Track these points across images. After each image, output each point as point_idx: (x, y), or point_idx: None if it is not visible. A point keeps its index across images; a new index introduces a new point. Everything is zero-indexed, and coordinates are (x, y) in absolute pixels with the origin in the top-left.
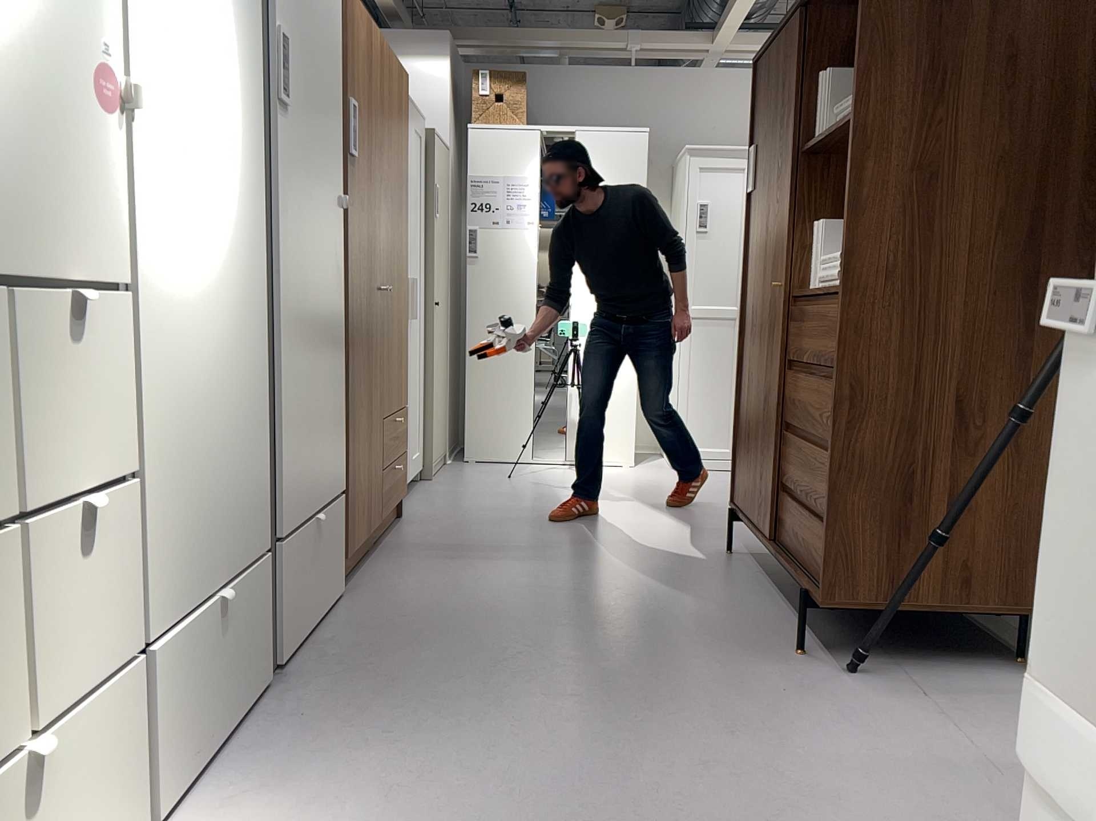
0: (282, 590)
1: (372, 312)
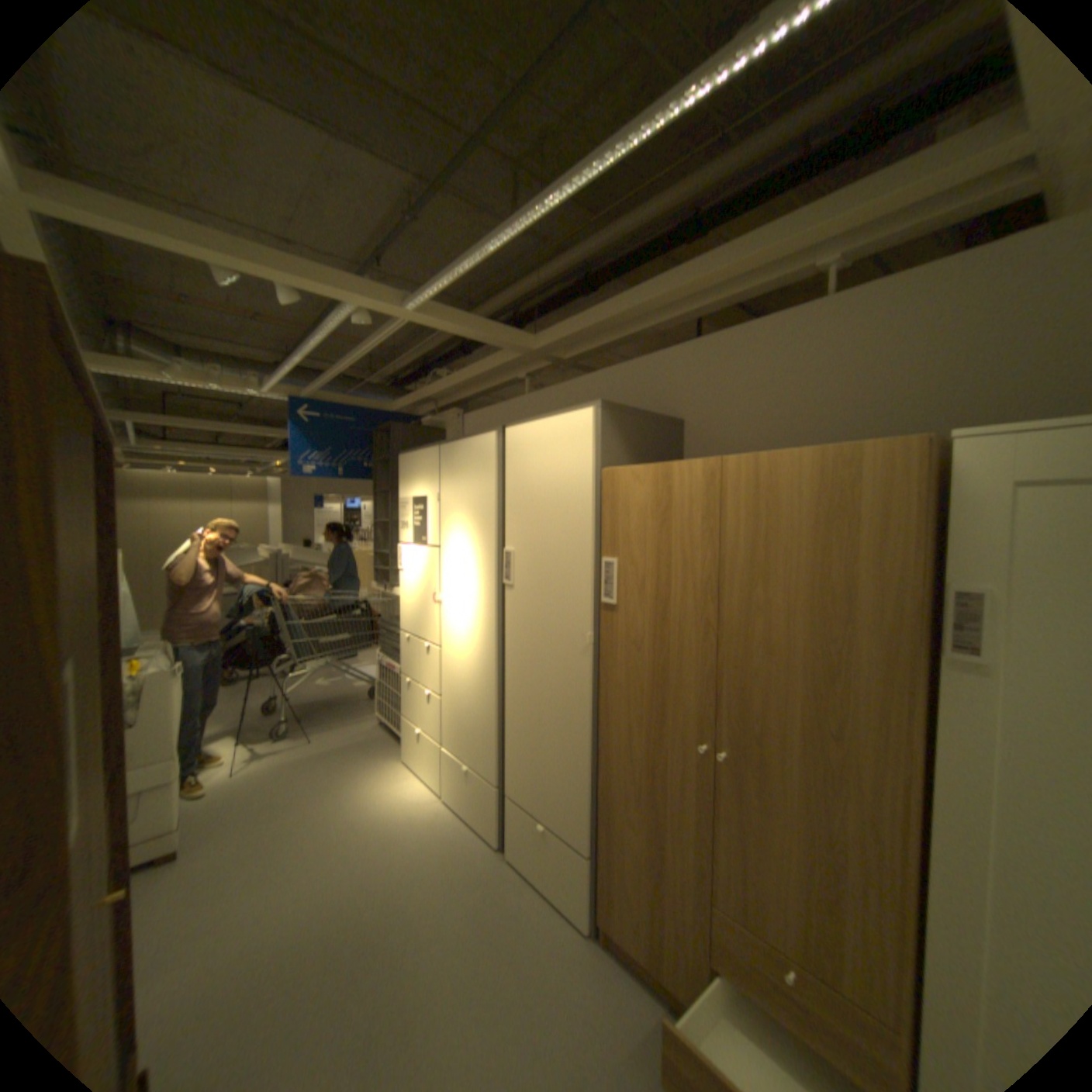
0: (507, 822)
1: (673, 761)
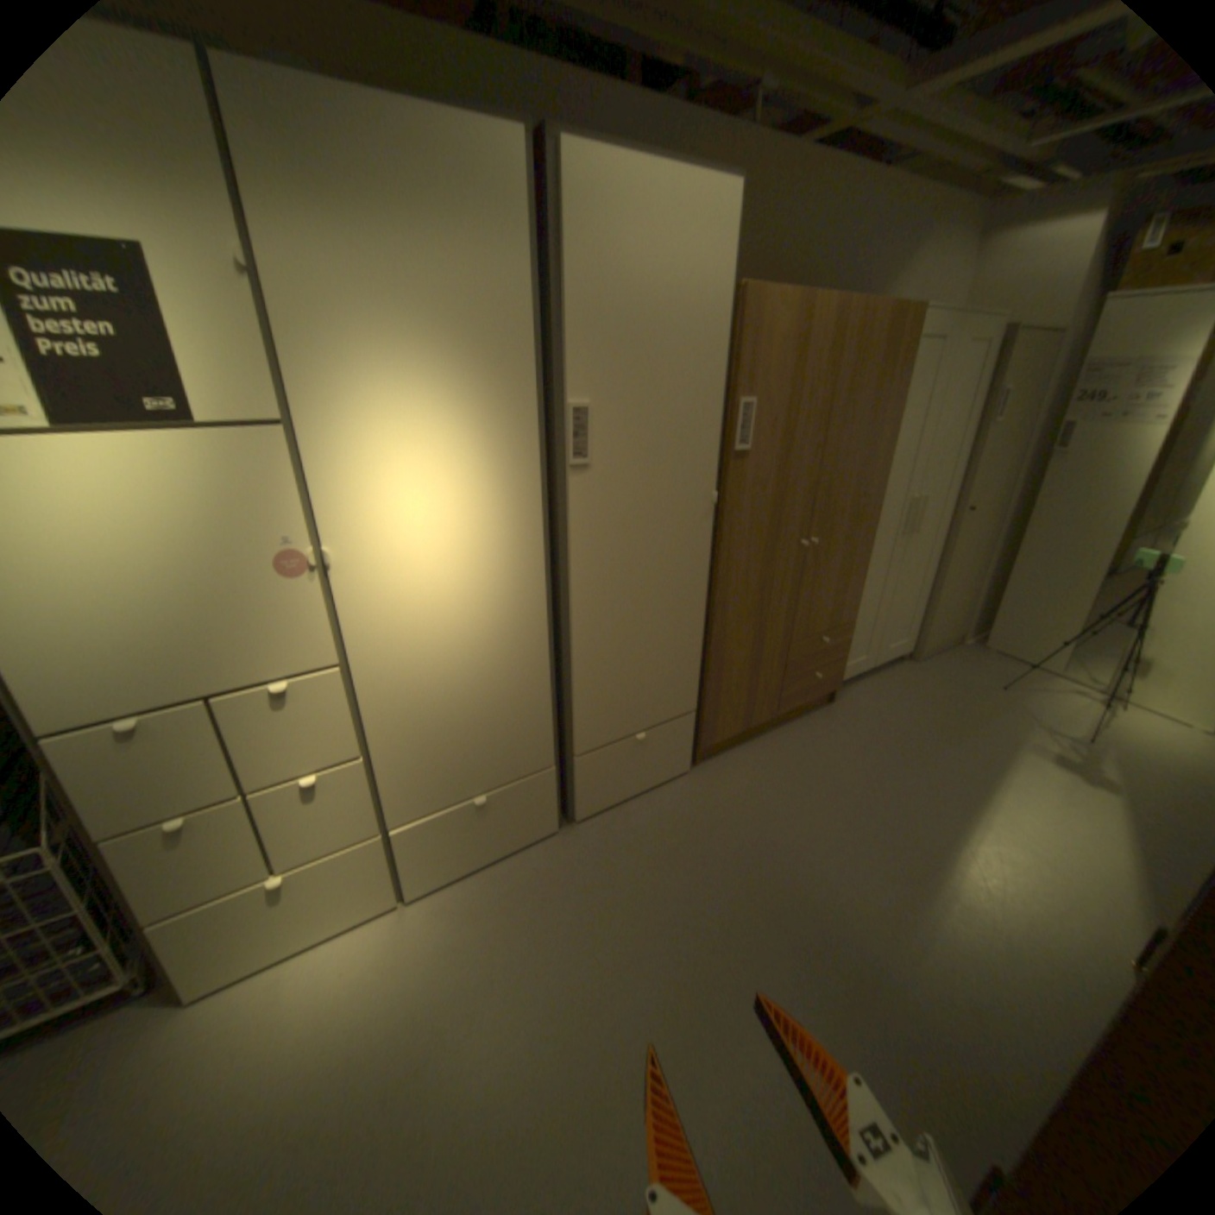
0: (579, 783)
1: (779, 568)
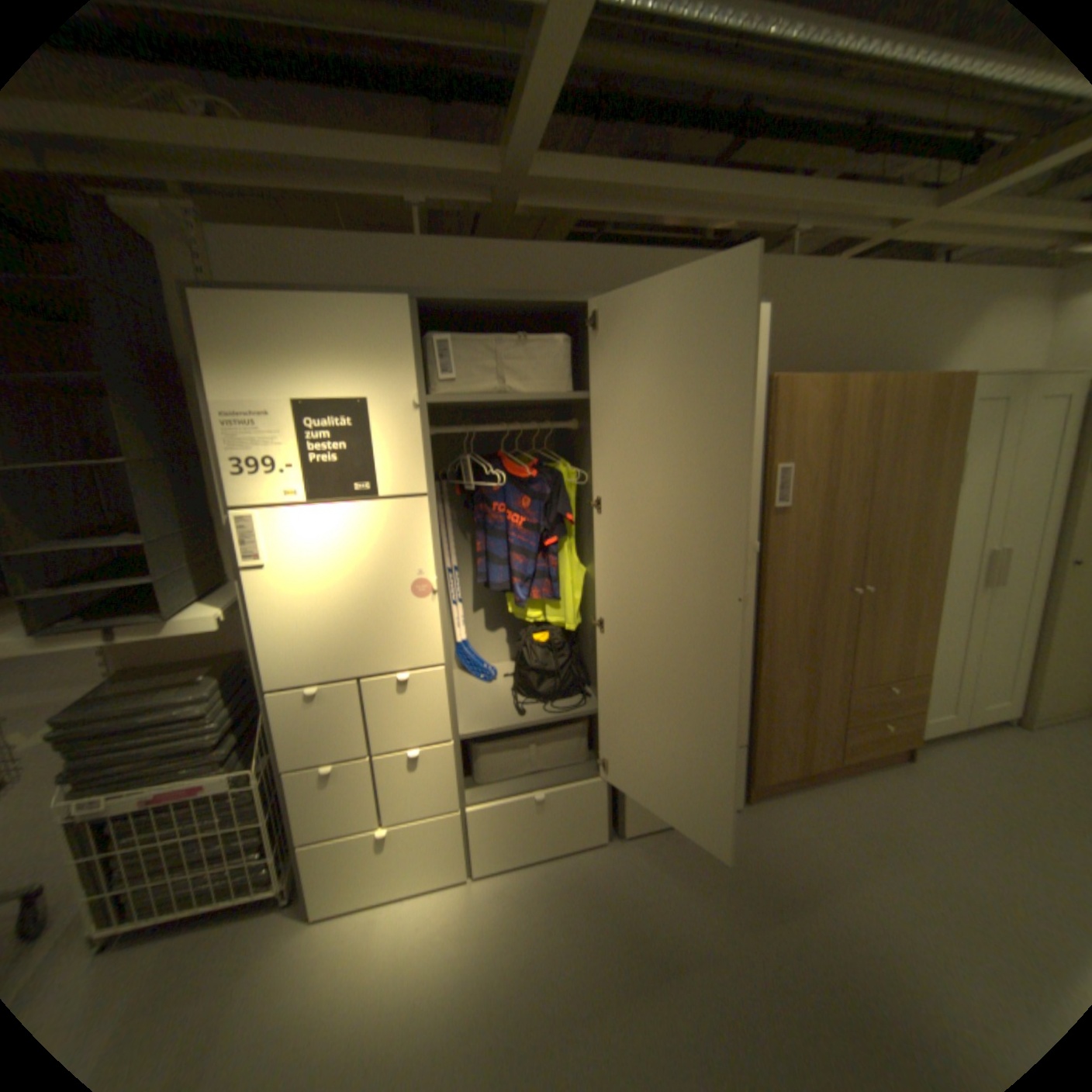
0: (629, 799)
1: (831, 614)
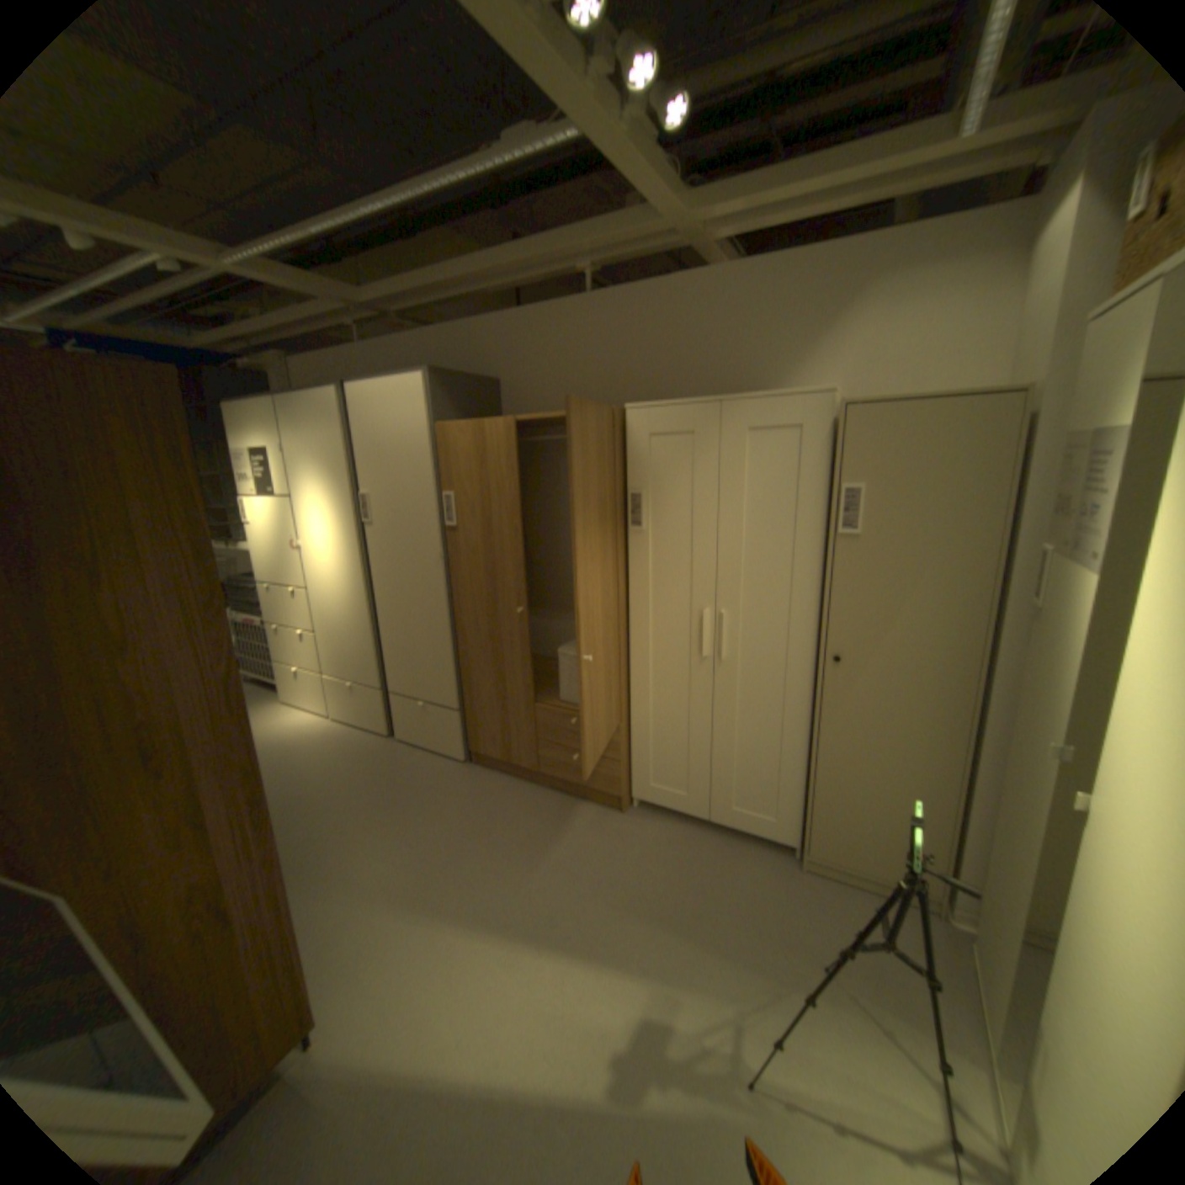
0: (393, 711)
1: (504, 624)
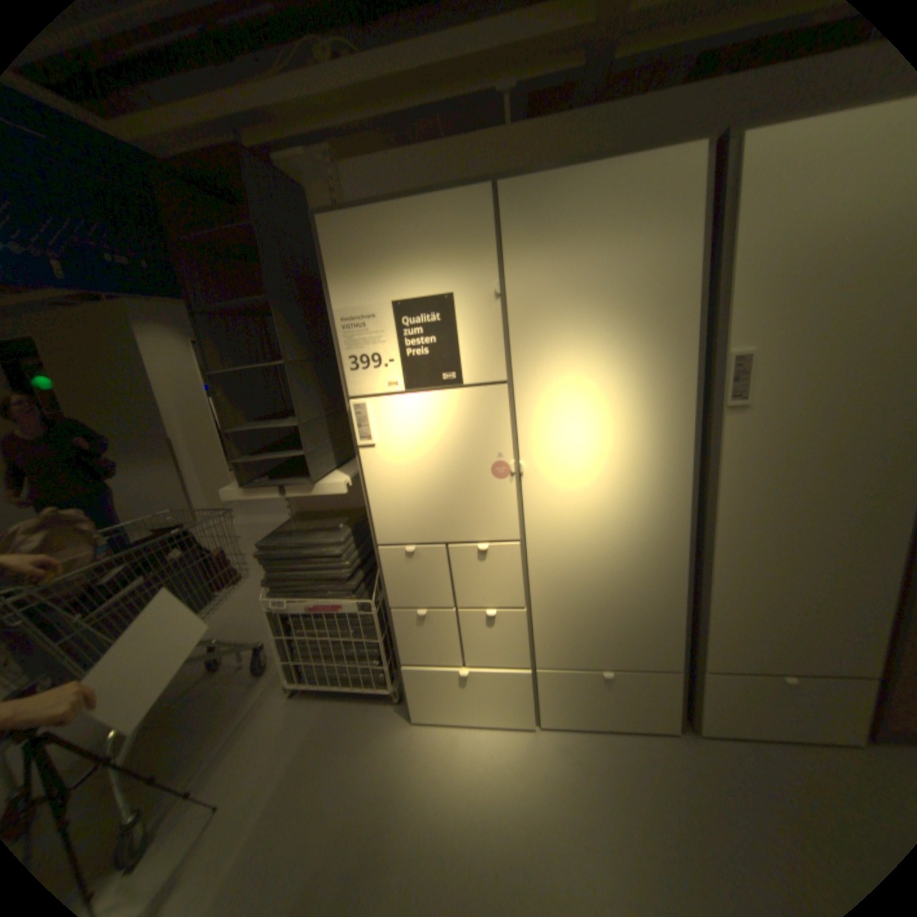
0: (709, 700)
1: None
